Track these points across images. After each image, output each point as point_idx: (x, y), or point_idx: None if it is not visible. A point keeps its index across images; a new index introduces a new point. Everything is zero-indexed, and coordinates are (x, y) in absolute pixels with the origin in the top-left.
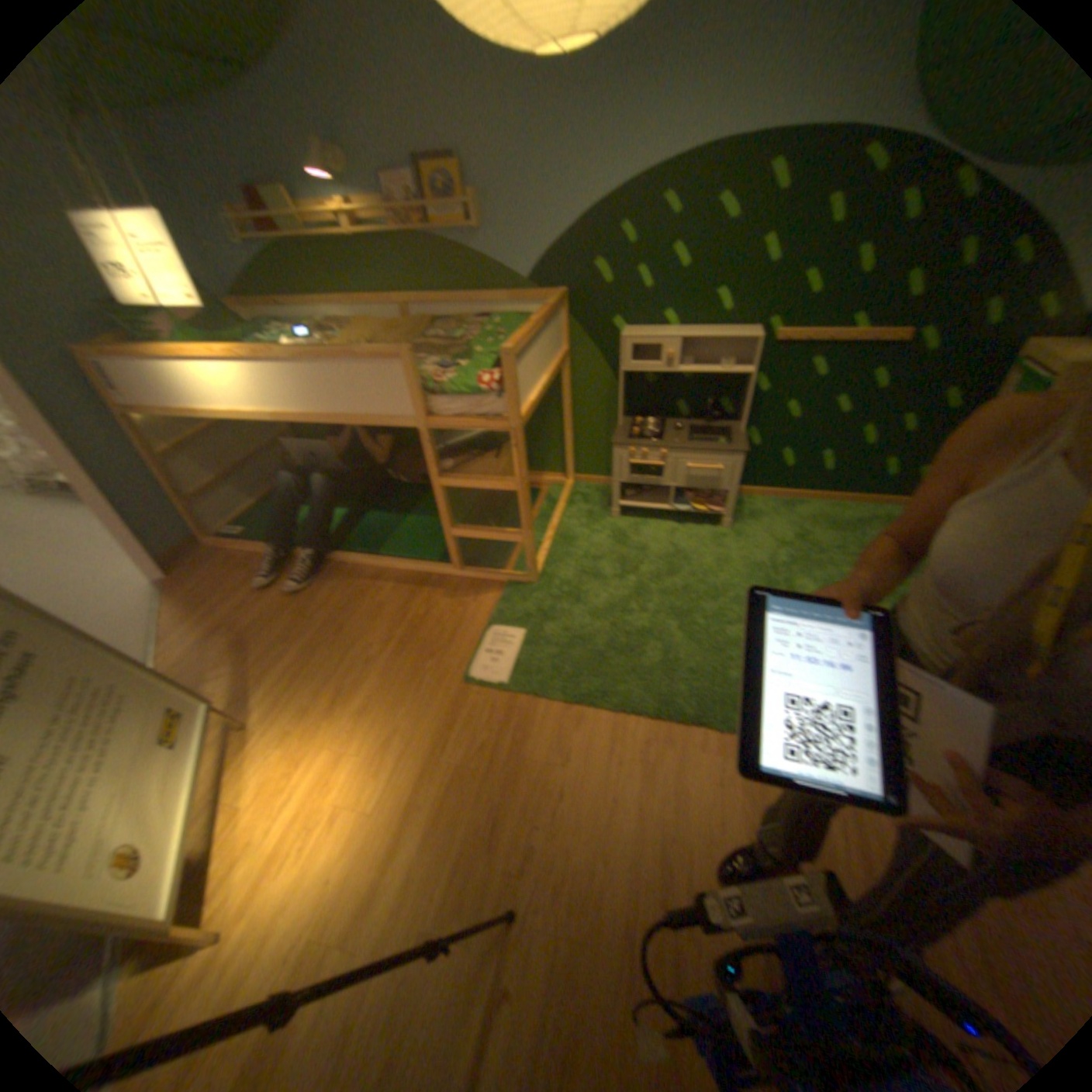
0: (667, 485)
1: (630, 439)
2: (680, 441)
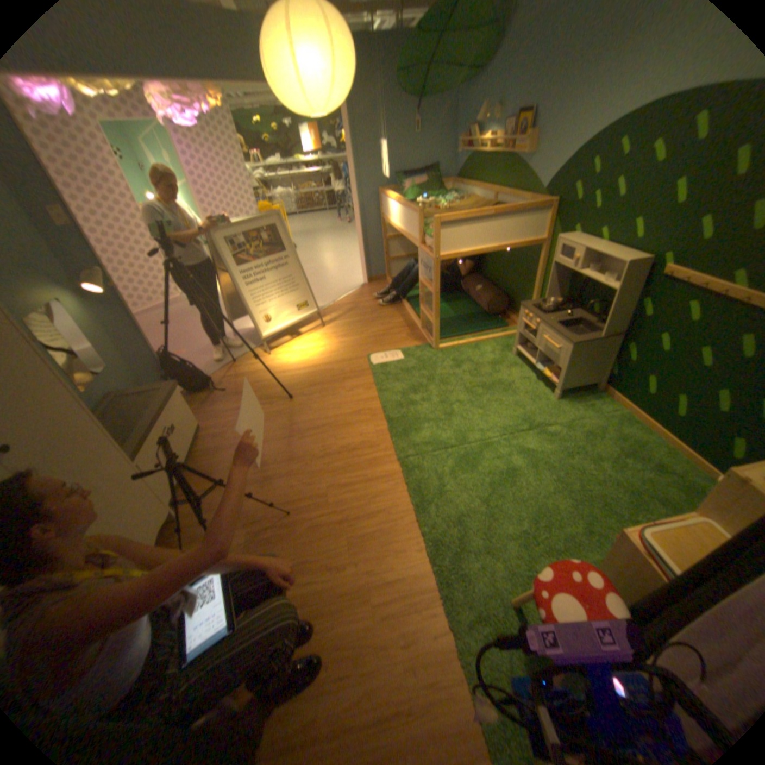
0: (535, 345)
1: (535, 307)
2: (554, 320)
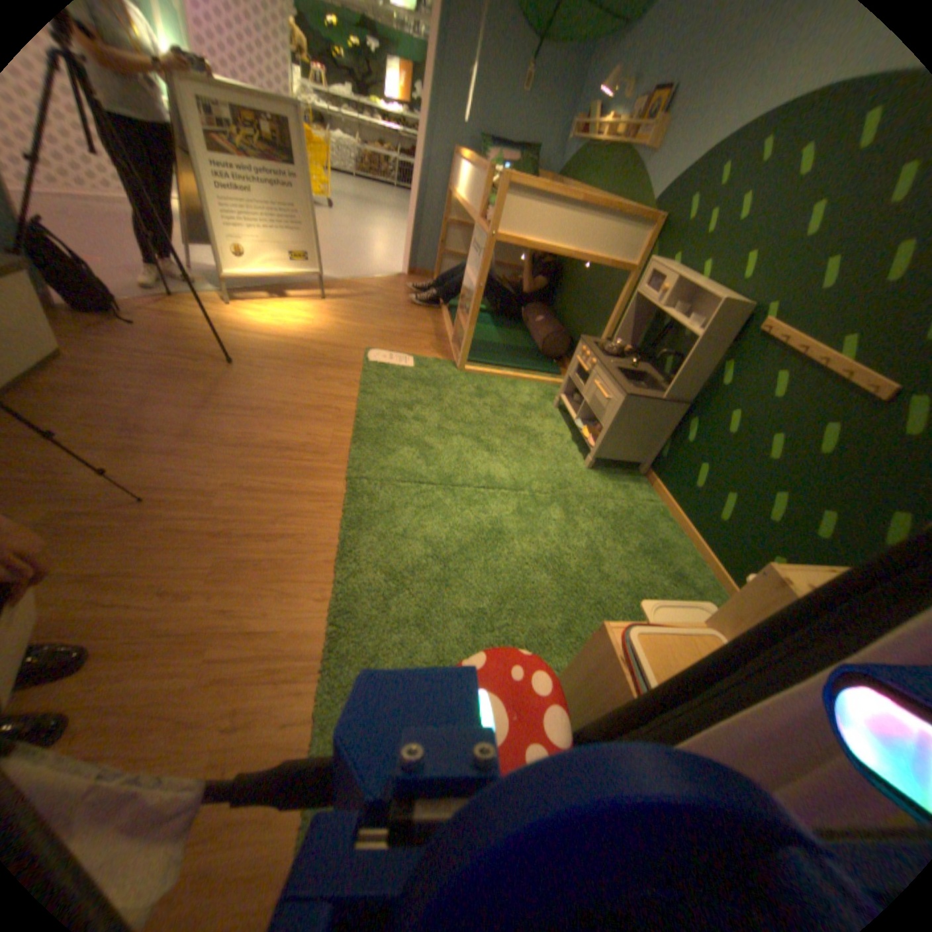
0: (583, 394)
1: (599, 346)
2: (615, 365)
